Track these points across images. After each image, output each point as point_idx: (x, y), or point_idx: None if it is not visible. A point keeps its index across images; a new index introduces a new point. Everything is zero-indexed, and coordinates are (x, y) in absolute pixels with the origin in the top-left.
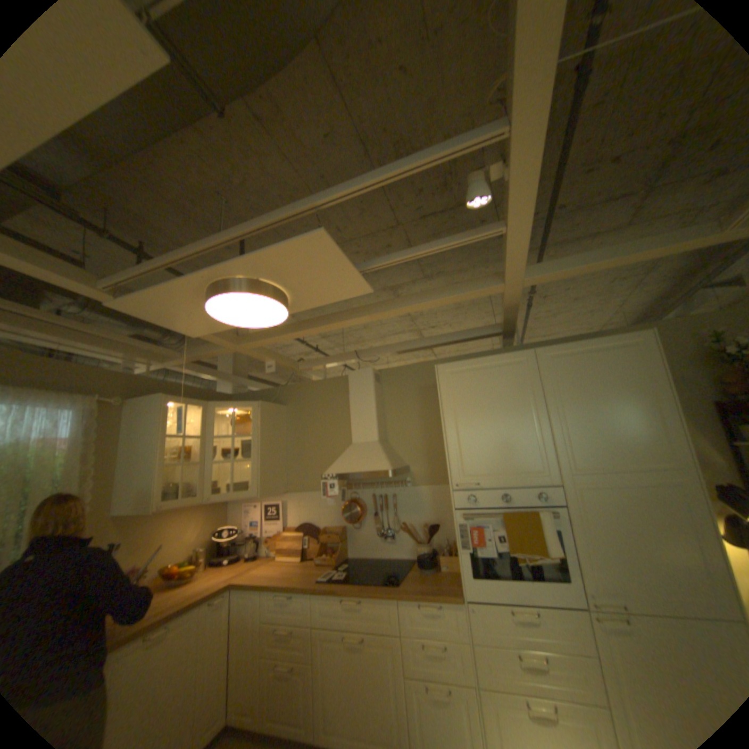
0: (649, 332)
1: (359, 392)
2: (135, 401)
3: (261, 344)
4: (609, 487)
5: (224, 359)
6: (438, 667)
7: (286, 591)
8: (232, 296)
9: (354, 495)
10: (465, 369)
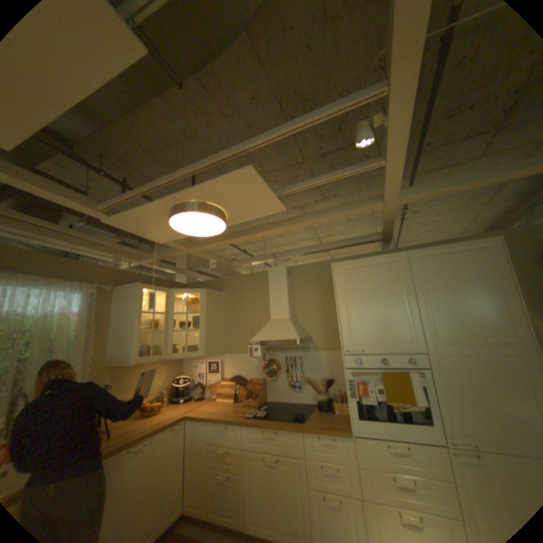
0: (497, 238)
1: (275, 283)
2: (121, 288)
3: (206, 248)
4: (464, 355)
5: (181, 259)
6: (332, 483)
7: (223, 423)
8: (187, 215)
9: (272, 357)
10: (353, 266)
